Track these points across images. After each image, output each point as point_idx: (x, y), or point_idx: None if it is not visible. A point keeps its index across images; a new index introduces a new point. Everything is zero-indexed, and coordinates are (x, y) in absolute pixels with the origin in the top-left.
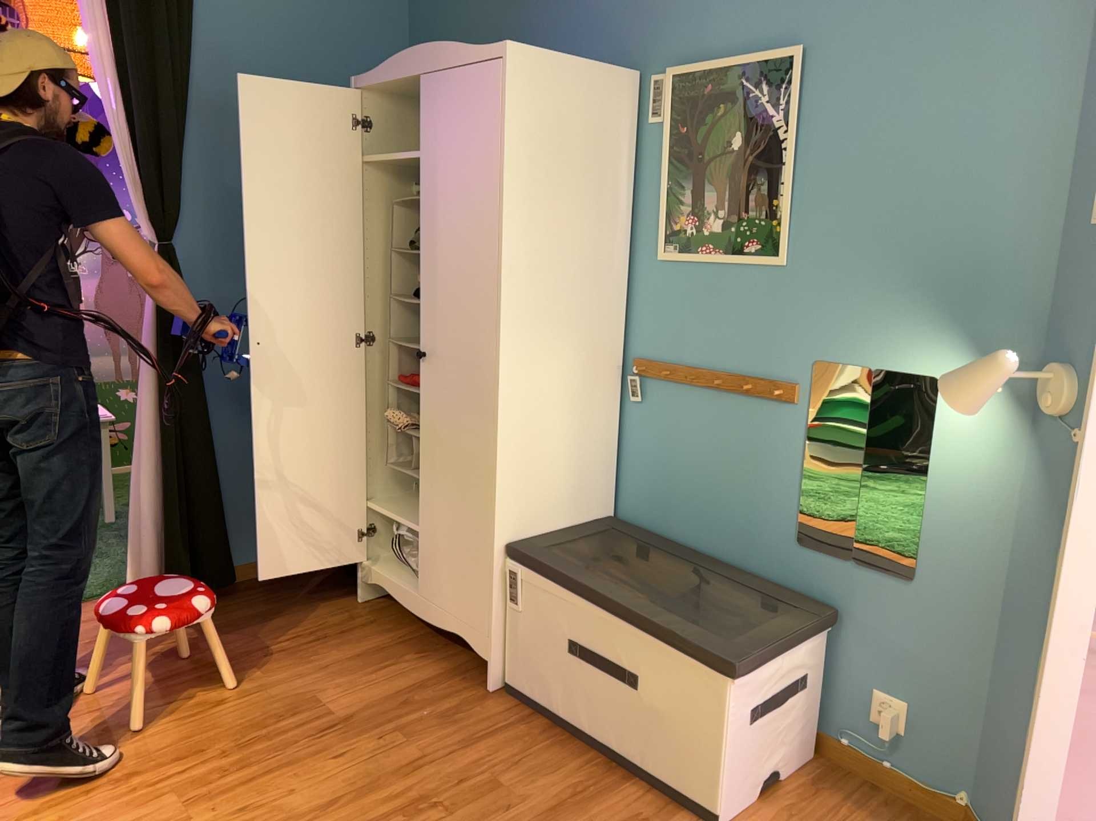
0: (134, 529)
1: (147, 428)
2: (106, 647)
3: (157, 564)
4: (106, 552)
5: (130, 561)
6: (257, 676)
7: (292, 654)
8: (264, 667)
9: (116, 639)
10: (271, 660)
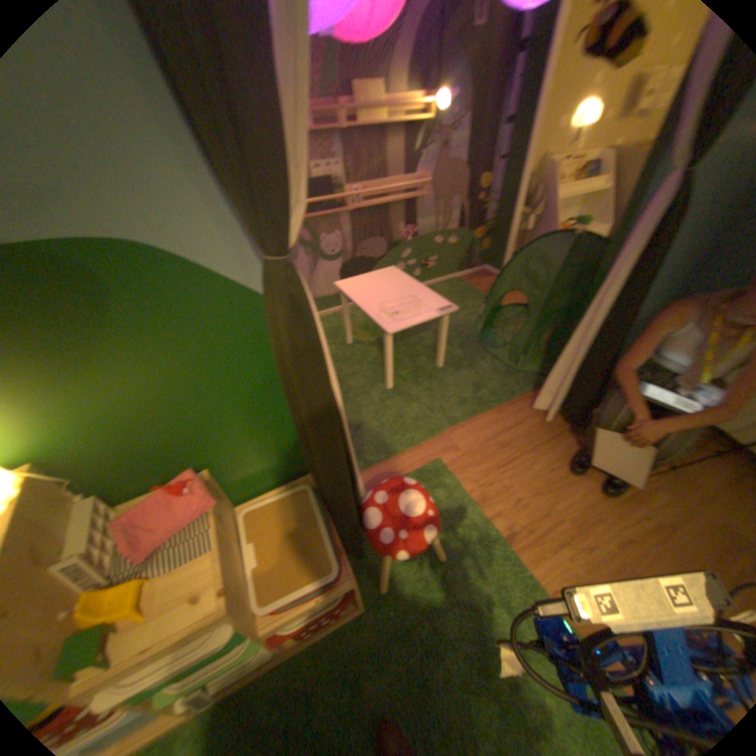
0: (550, 378)
1: (596, 325)
2: (550, 454)
3: (560, 398)
4: (482, 360)
5: (540, 393)
6: (674, 501)
7: (677, 477)
8: (671, 492)
9: (550, 447)
10: (668, 483)
